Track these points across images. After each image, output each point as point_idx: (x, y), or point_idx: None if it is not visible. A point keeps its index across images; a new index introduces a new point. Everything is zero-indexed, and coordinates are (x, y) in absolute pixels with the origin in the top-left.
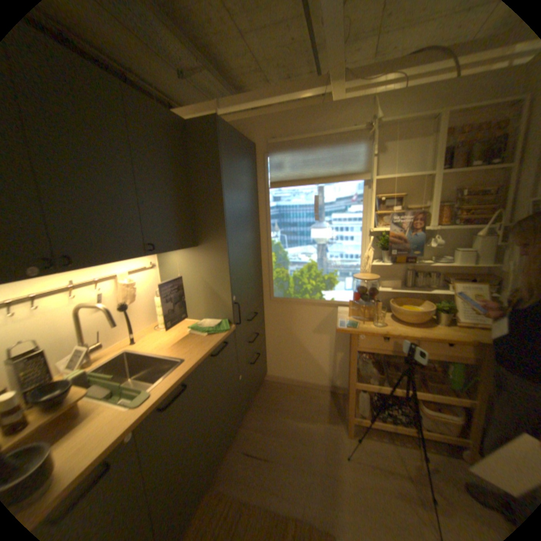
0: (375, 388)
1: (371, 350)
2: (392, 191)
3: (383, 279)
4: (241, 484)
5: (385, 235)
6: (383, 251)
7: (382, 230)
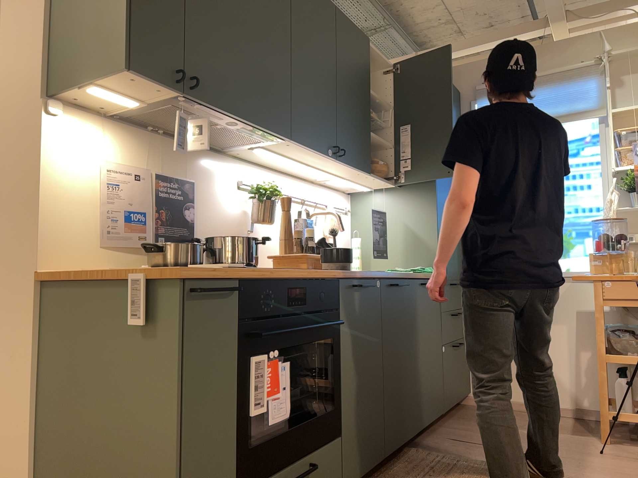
0: (634, 358)
1: (621, 303)
2: (635, 127)
3: (637, 234)
4: (453, 451)
5: (630, 175)
6: (631, 194)
7: (628, 172)
